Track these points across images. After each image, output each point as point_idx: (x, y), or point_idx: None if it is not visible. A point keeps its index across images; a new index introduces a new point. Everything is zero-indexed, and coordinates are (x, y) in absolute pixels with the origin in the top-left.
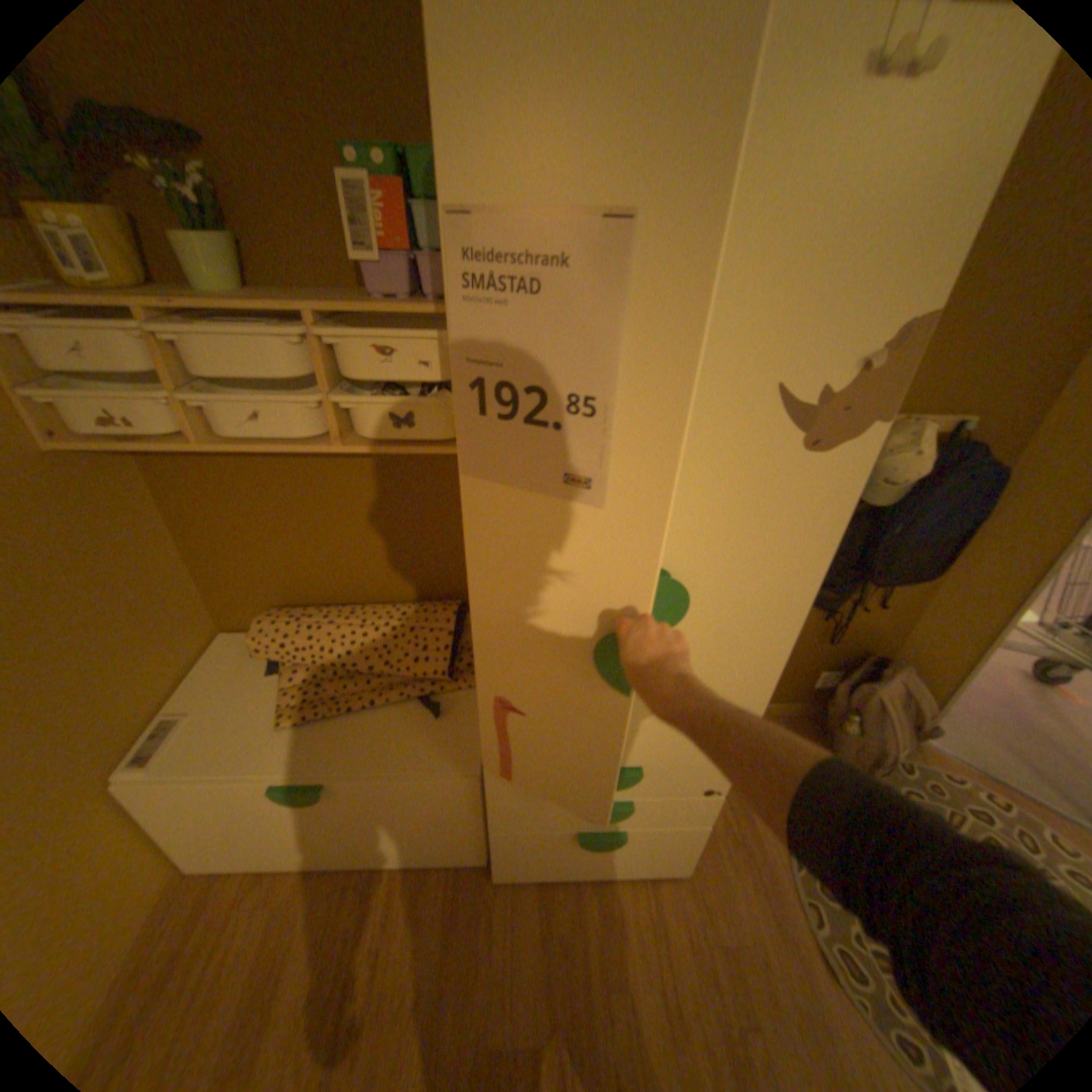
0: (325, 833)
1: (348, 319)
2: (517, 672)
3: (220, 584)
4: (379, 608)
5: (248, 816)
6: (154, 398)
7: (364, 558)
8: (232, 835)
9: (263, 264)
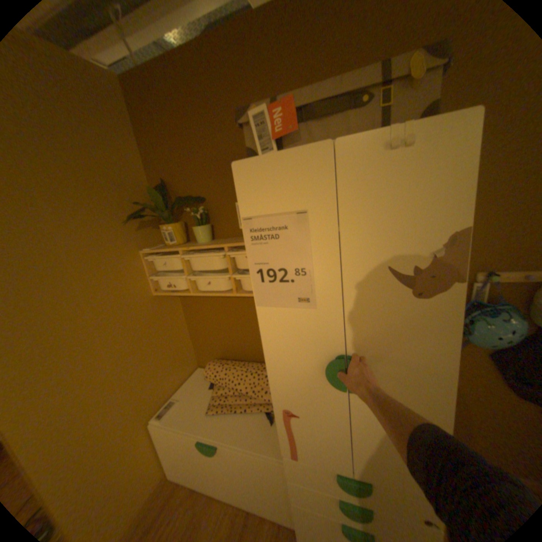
0: (218, 476)
1: (238, 248)
2: (291, 403)
3: (200, 347)
4: (255, 364)
5: (190, 455)
6: (183, 278)
7: (251, 340)
8: (184, 464)
9: (220, 232)
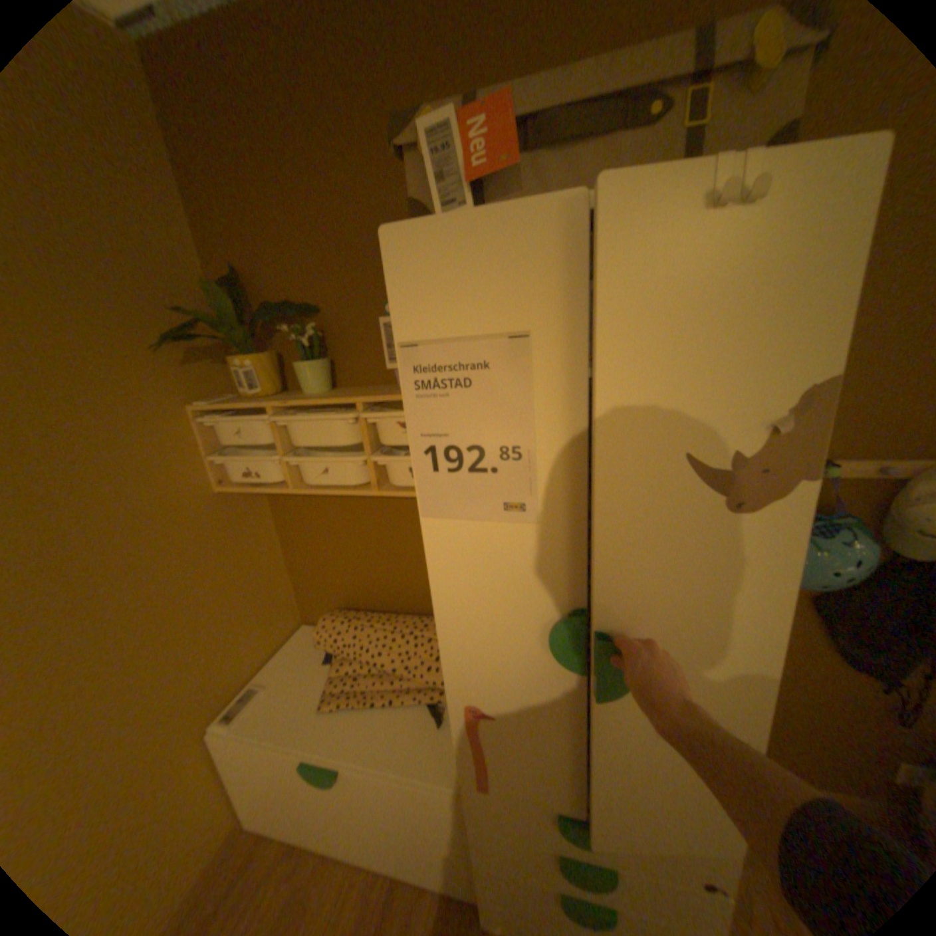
0: (340, 819)
1: (382, 406)
2: (480, 694)
3: (307, 586)
4: (409, 618)
5: (287, 785)
6: (274, 460)
7: (402, 575)
8: (276, 800)
9: (347, 374)
